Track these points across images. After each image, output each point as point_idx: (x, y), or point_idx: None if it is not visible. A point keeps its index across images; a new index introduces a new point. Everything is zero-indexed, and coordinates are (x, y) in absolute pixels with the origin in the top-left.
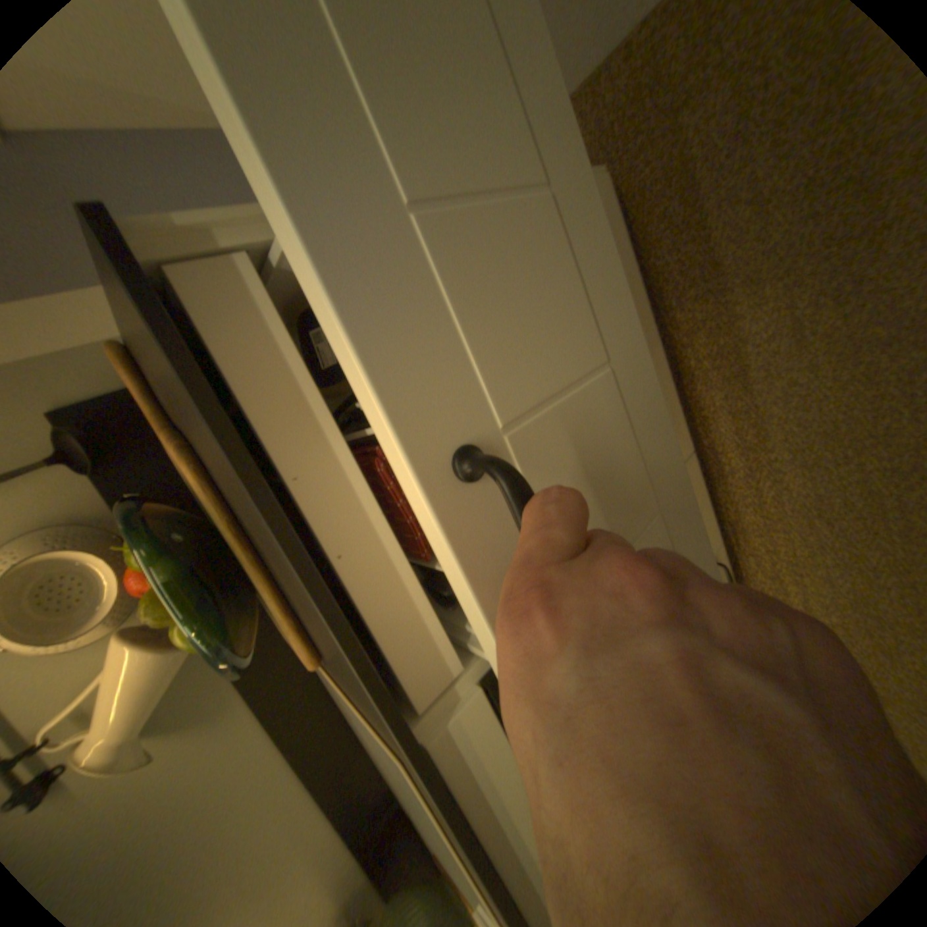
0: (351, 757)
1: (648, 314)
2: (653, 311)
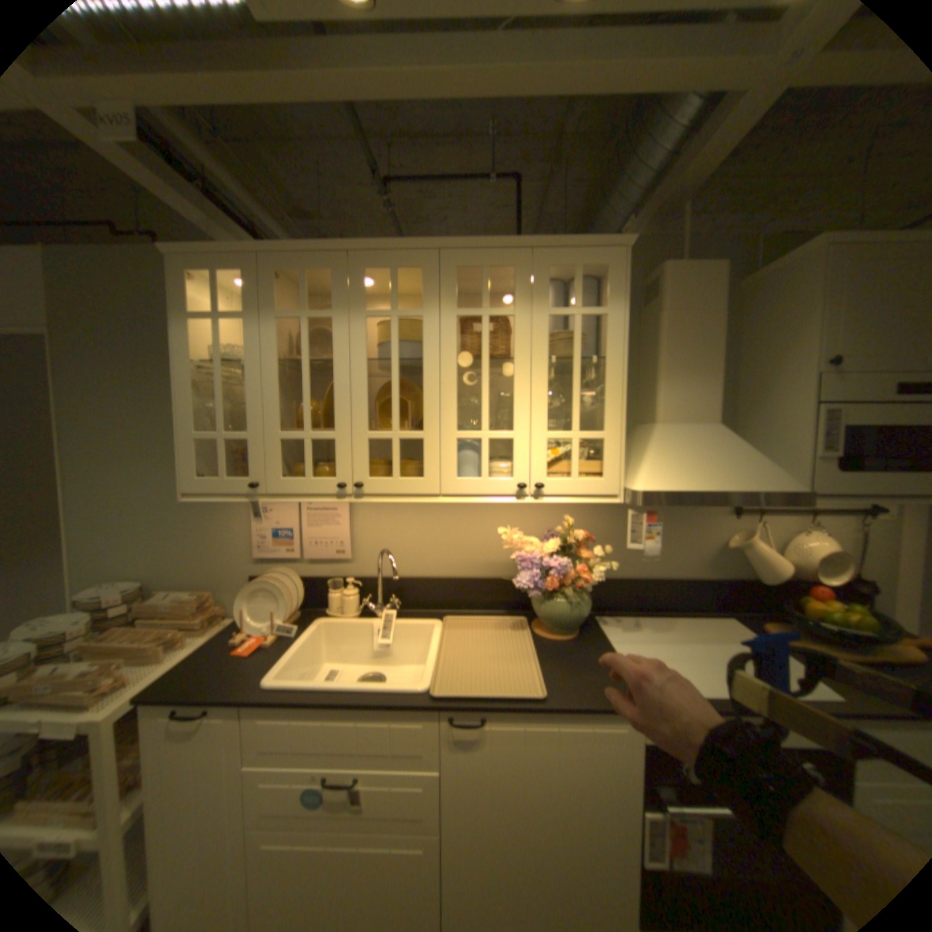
0: (639, 602)
1: None
2: None
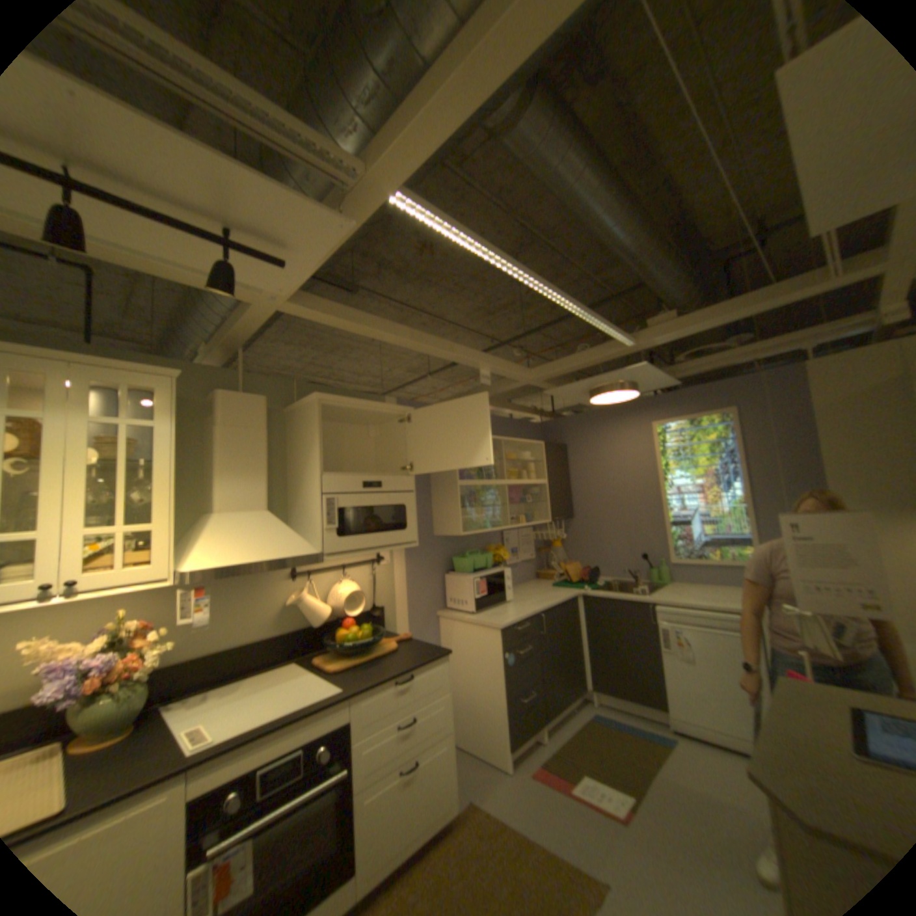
0: (210, 675)
1: (415, 843)
2: (415, 849)
